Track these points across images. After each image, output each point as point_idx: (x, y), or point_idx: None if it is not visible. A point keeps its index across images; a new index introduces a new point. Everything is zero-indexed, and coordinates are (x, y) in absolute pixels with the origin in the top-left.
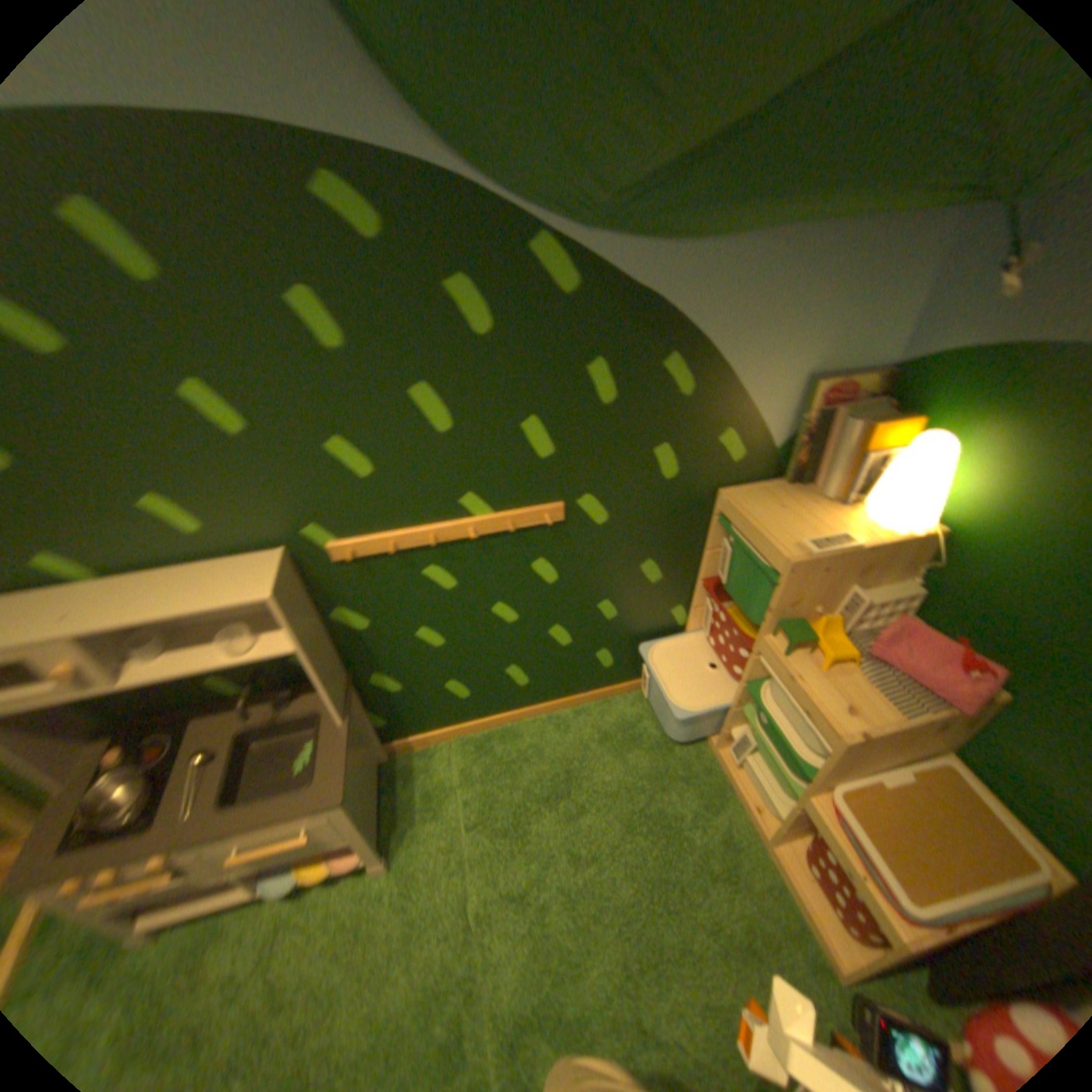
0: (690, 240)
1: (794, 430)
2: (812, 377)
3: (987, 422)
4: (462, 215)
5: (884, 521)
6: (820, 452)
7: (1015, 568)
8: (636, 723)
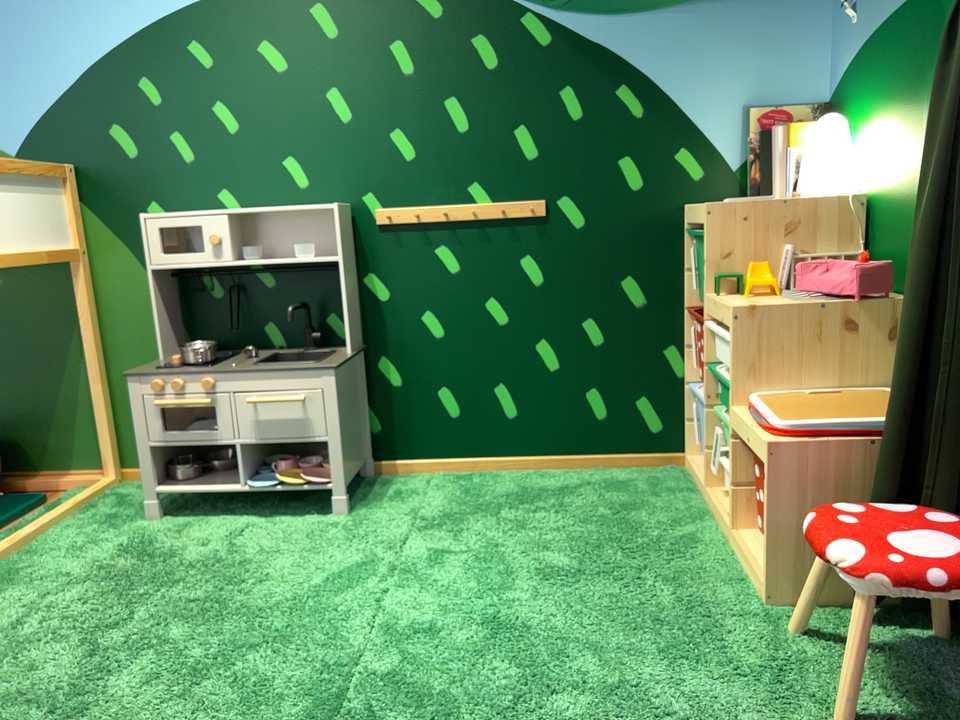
0: (617, 13)
1: (742, 153)
2: (743, 107)
3: (864, 103)
4: (482, 5)
5: (808, 194)
6: (766, 167)
7: (896, 192)
8: (627, 481)
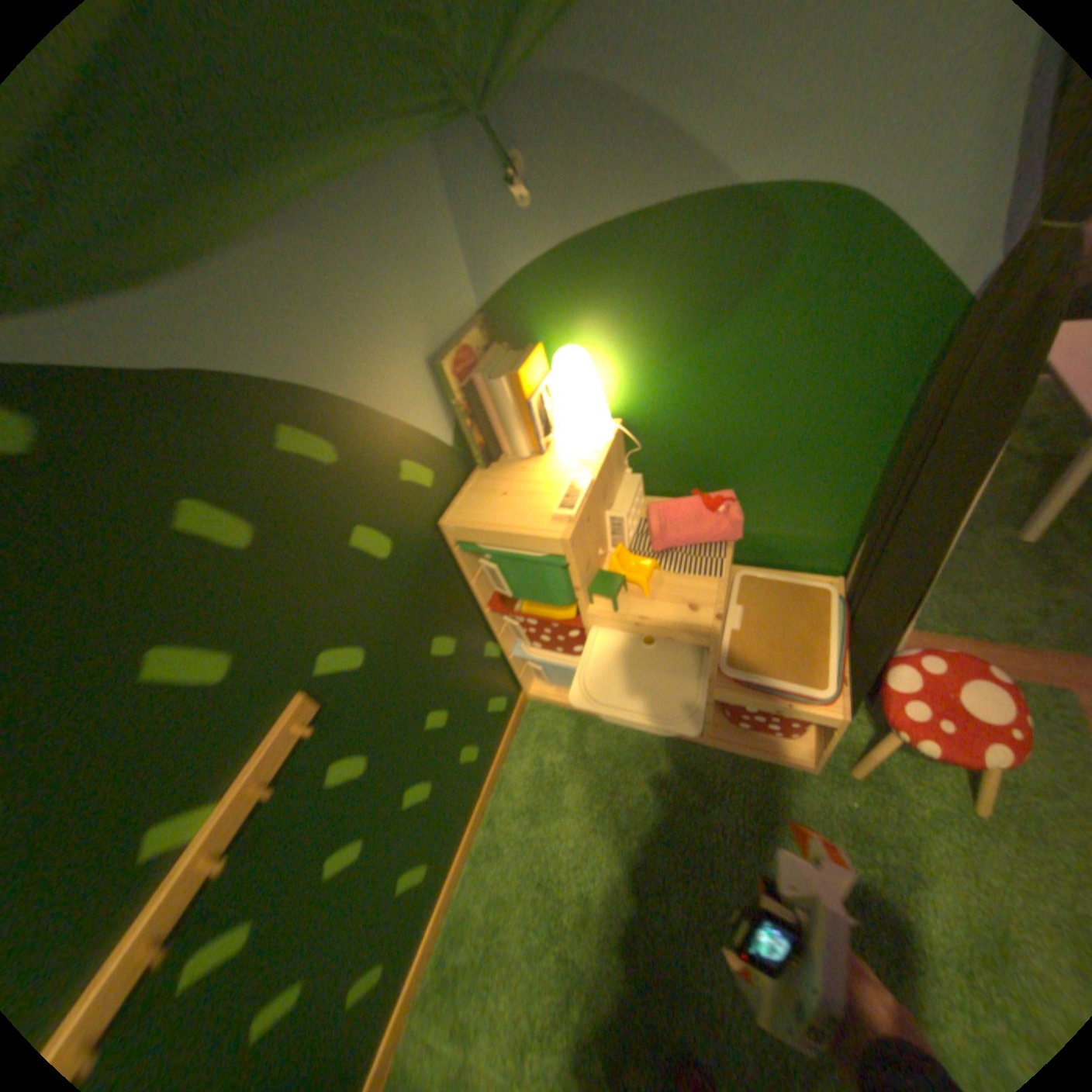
0: (173, 270)
1: (452, 419)
2: (430, 361)
3: (584, 320)
4: None
5: (580, 445)
6: (488, 423)
7: (679, 417)
8: (538, 766)
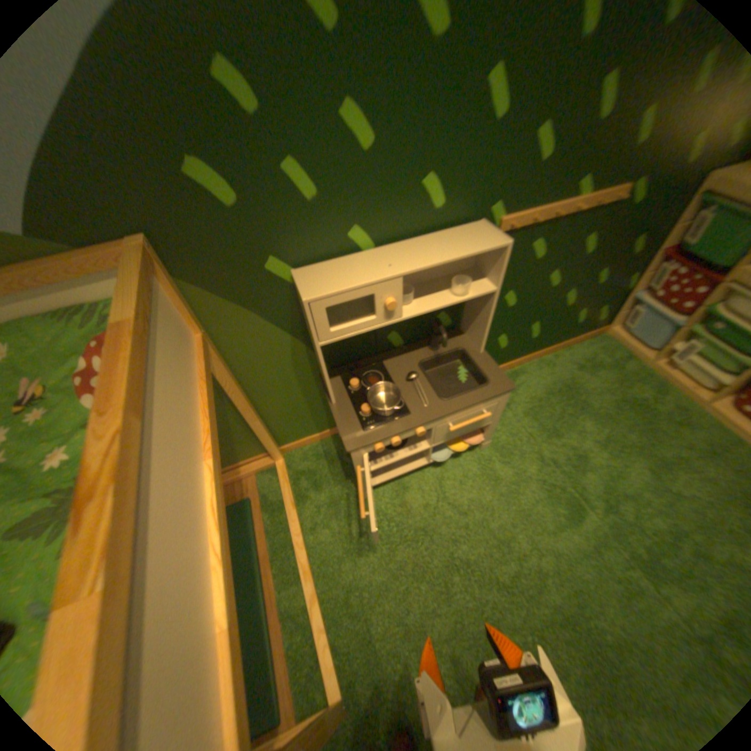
0: None
1: None
2: None
3: None
4: None
5: None
6: None
7: None
8: (593, 357)
